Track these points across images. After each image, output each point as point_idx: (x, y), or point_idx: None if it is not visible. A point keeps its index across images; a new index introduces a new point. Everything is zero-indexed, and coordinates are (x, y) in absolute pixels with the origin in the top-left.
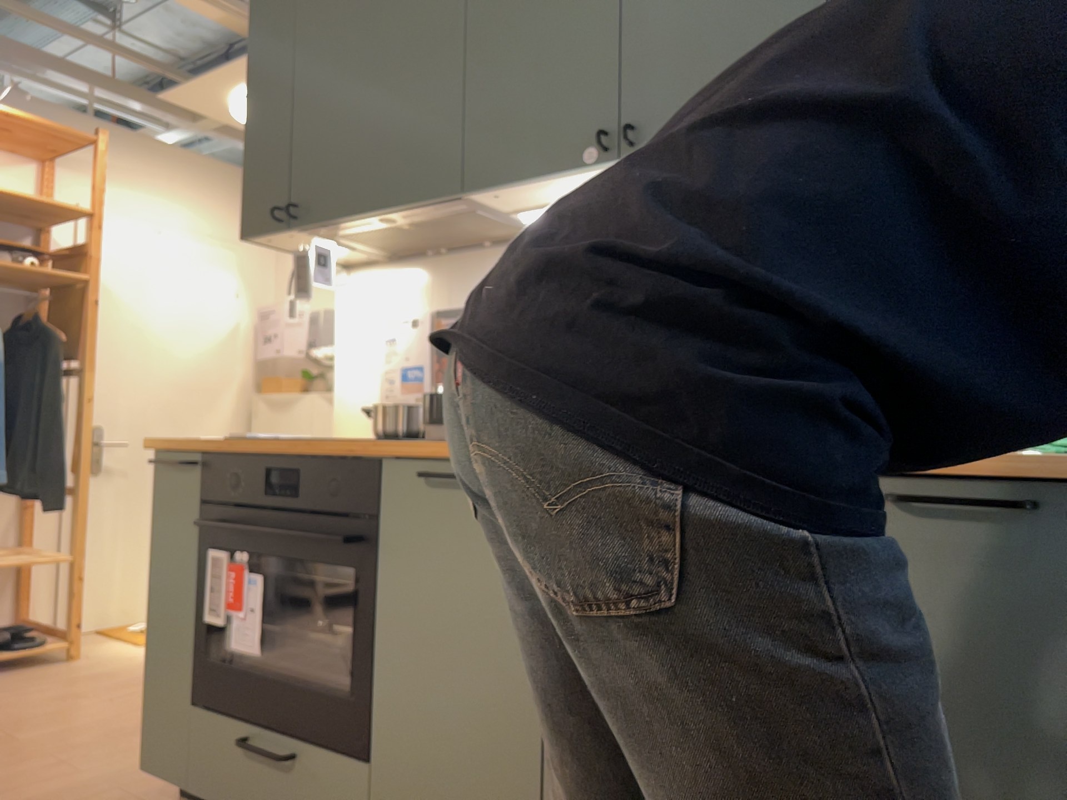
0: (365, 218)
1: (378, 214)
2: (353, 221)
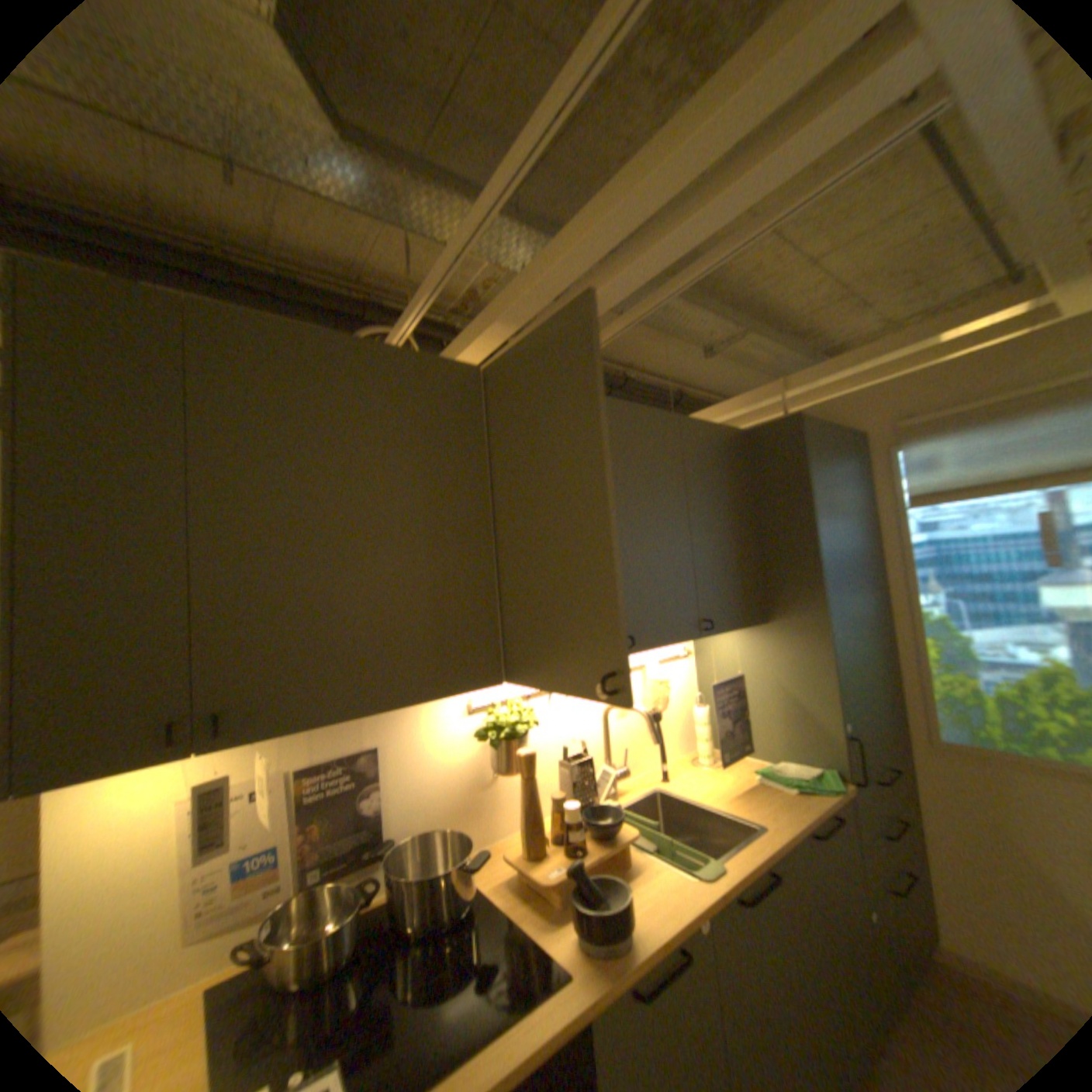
0: (356, 716)
1: (381, 710)
2: (332, 722)
